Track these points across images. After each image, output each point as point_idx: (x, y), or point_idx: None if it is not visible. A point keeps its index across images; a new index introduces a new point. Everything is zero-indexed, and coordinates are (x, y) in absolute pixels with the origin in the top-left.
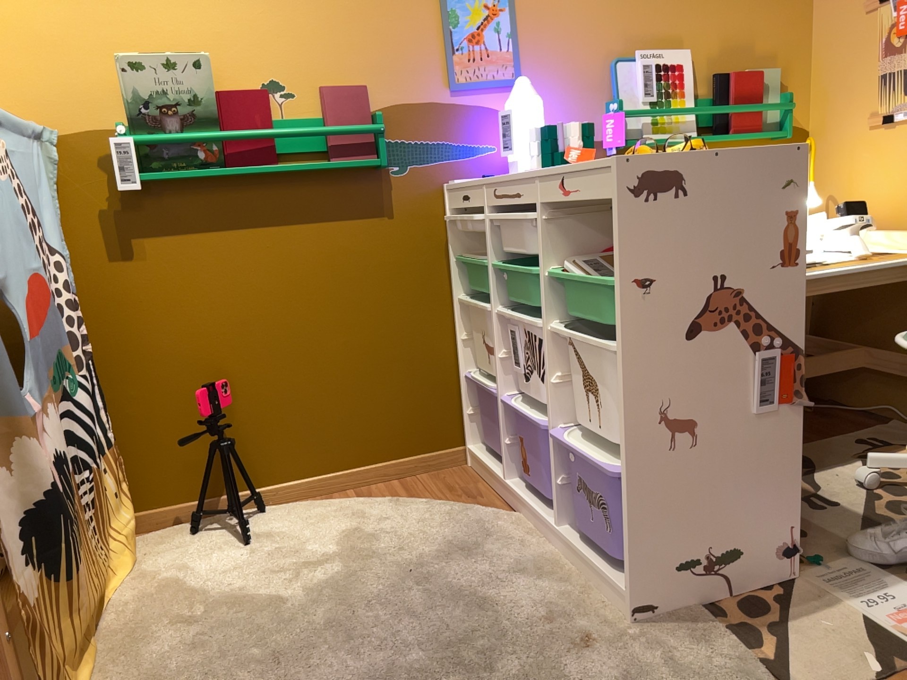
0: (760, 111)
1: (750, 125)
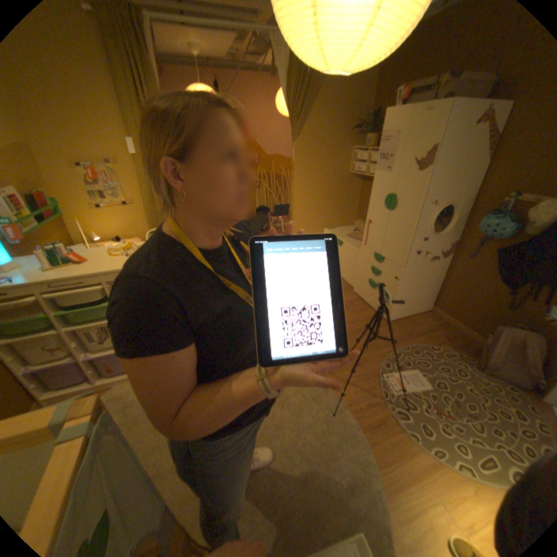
0: (49, 207)
1: (49, 214)
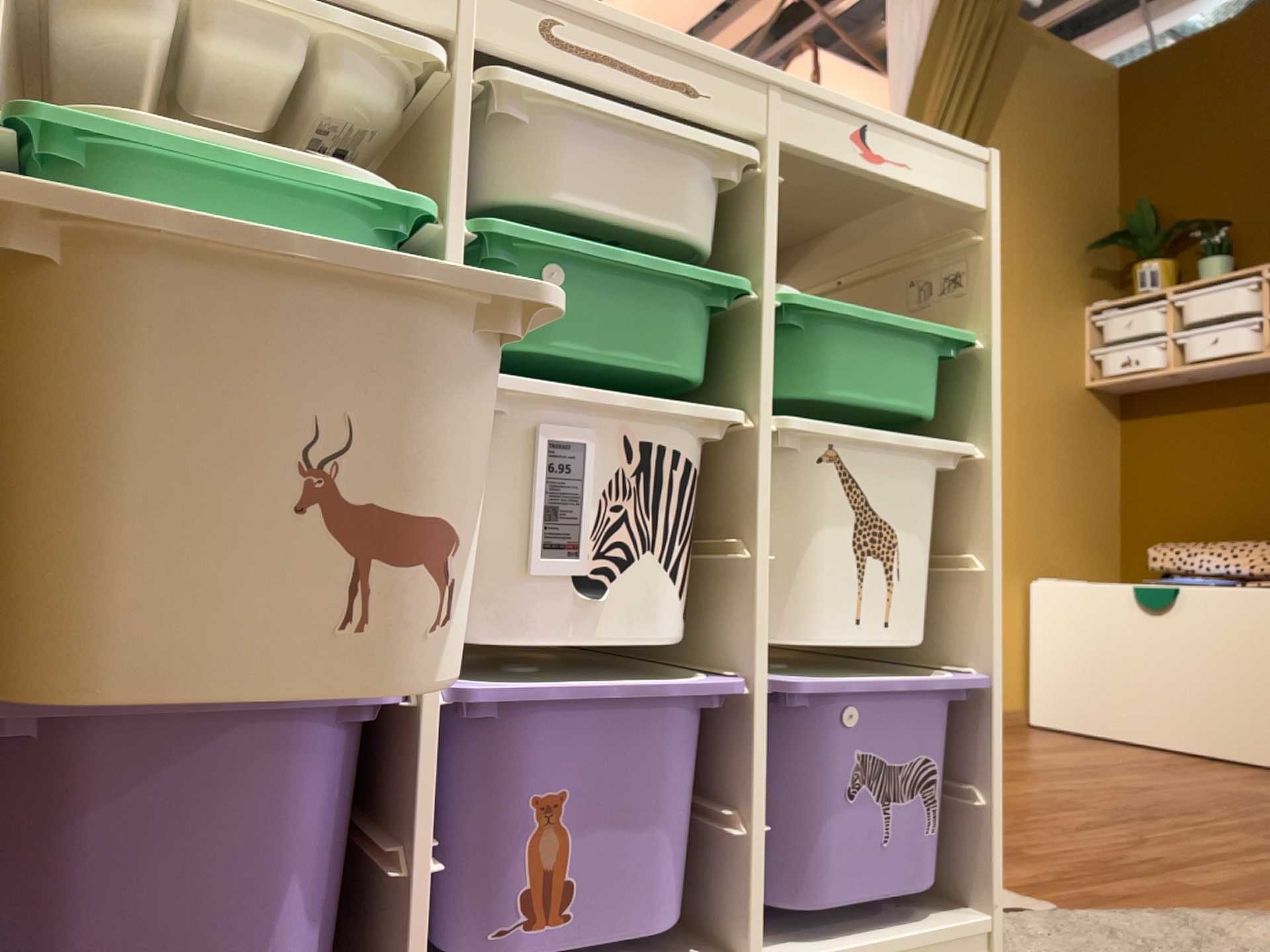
0: None
1: None
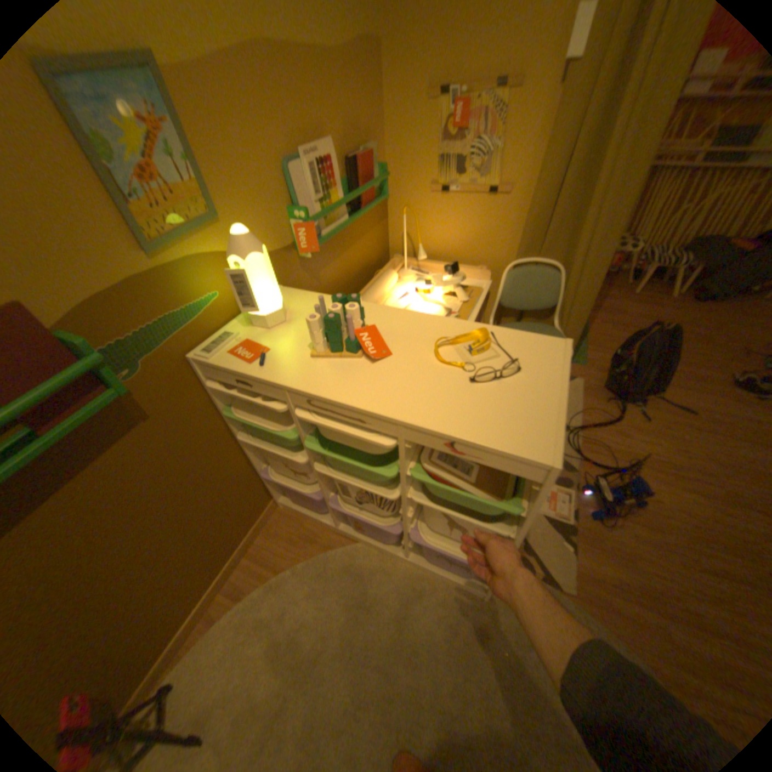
0: (374, 183)
1: (371, 197)
